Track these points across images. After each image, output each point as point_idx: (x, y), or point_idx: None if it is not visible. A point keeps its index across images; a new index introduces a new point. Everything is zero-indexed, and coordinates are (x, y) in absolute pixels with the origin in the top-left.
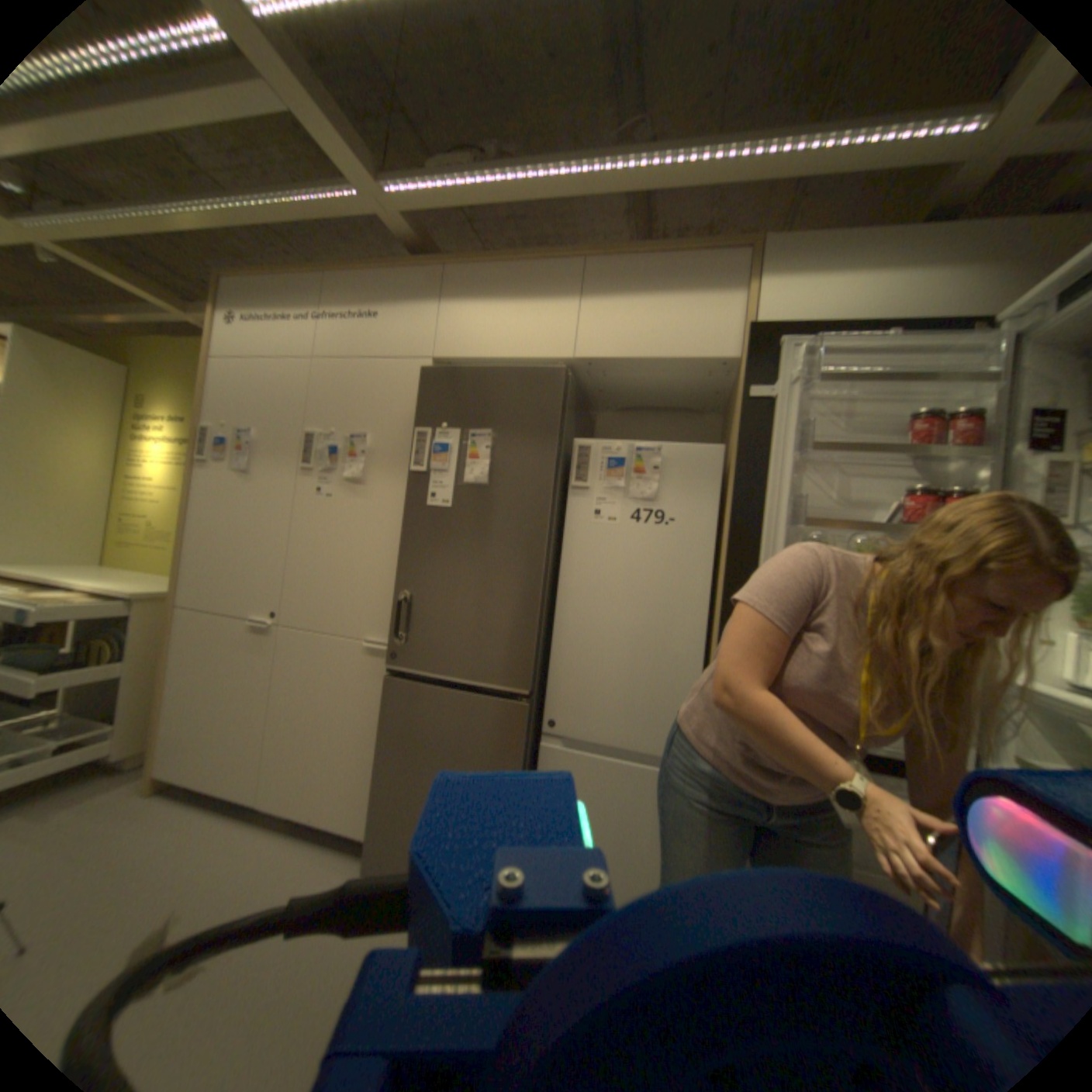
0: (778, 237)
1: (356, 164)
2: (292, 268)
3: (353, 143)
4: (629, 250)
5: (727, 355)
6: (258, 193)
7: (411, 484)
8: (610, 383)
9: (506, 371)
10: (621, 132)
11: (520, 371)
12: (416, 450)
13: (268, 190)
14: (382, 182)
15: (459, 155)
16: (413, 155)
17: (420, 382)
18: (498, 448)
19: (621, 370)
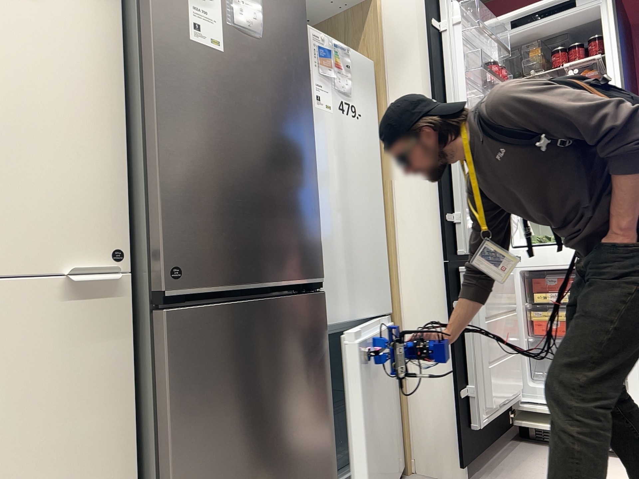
0: None
1: None
2: None
3: None
4: None
5: None
6: None
7: None
8: None
9: None
10: None
11: None
12: None
13: None
14: None
15: None
16: None
17: None
18: None
19: None
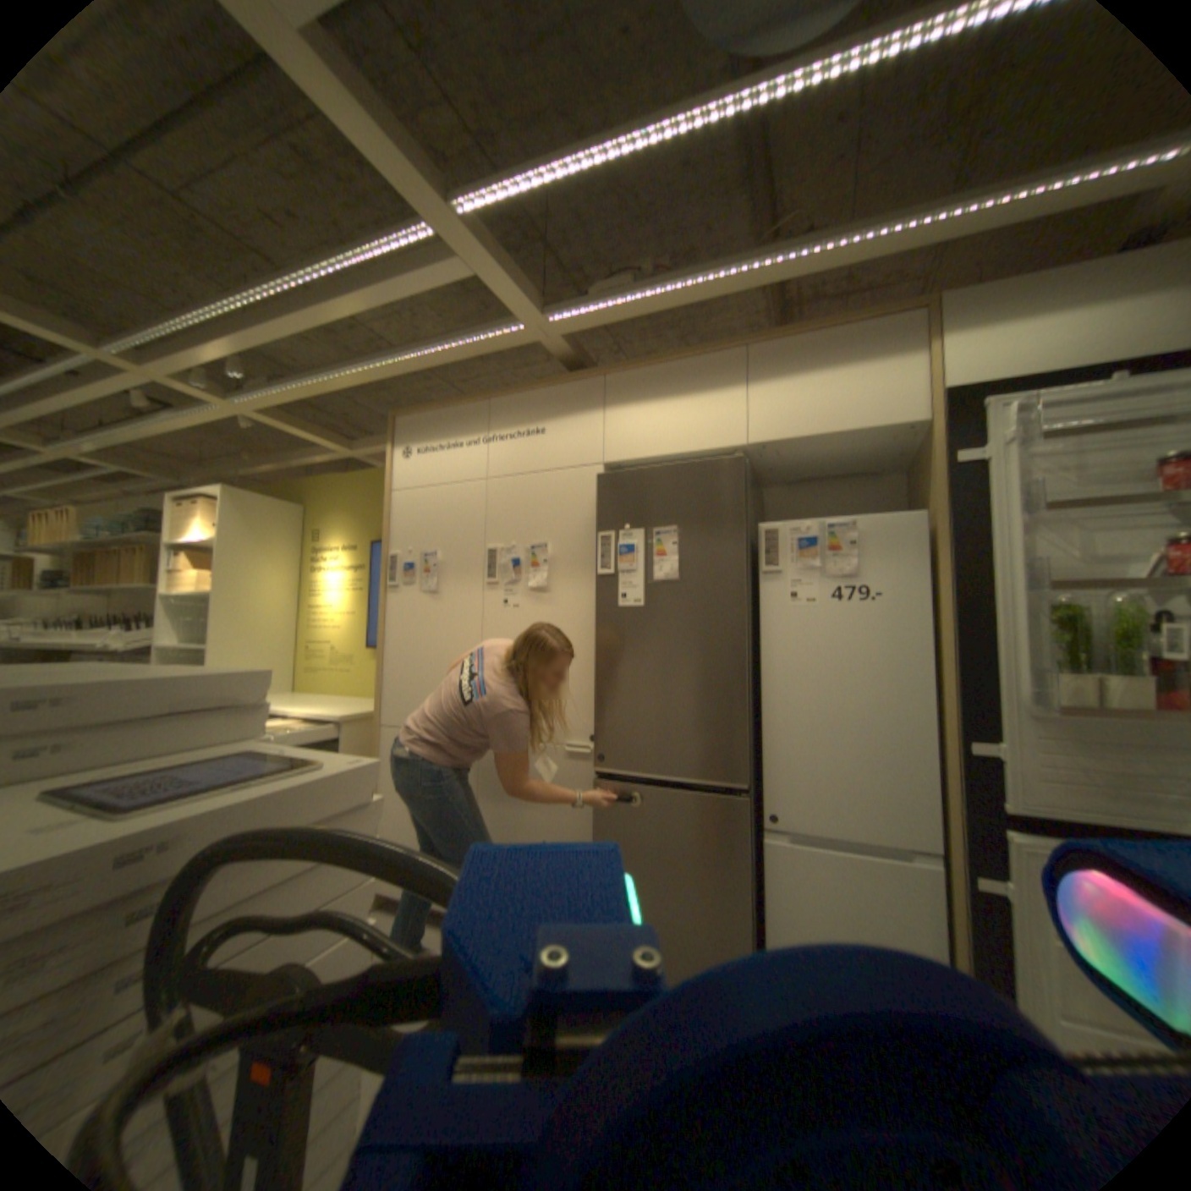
0: (954, 294)
1: (526, 305)
2: (460, 400)
3: (524, 289)
4: (791, 332)
5: (913, 419)
6: (433, 343)
7: (594, 587)
8: (781, 461)
9: (682, 467)
10: (769, 224)
11: (696, 465)
12: (596, 554)
13: (443, 339)
14: (546, 314)
15: (618, 279)
16: (564, 281)
17: (596, 489)
18: (683, 543)
19: (795, 448)
